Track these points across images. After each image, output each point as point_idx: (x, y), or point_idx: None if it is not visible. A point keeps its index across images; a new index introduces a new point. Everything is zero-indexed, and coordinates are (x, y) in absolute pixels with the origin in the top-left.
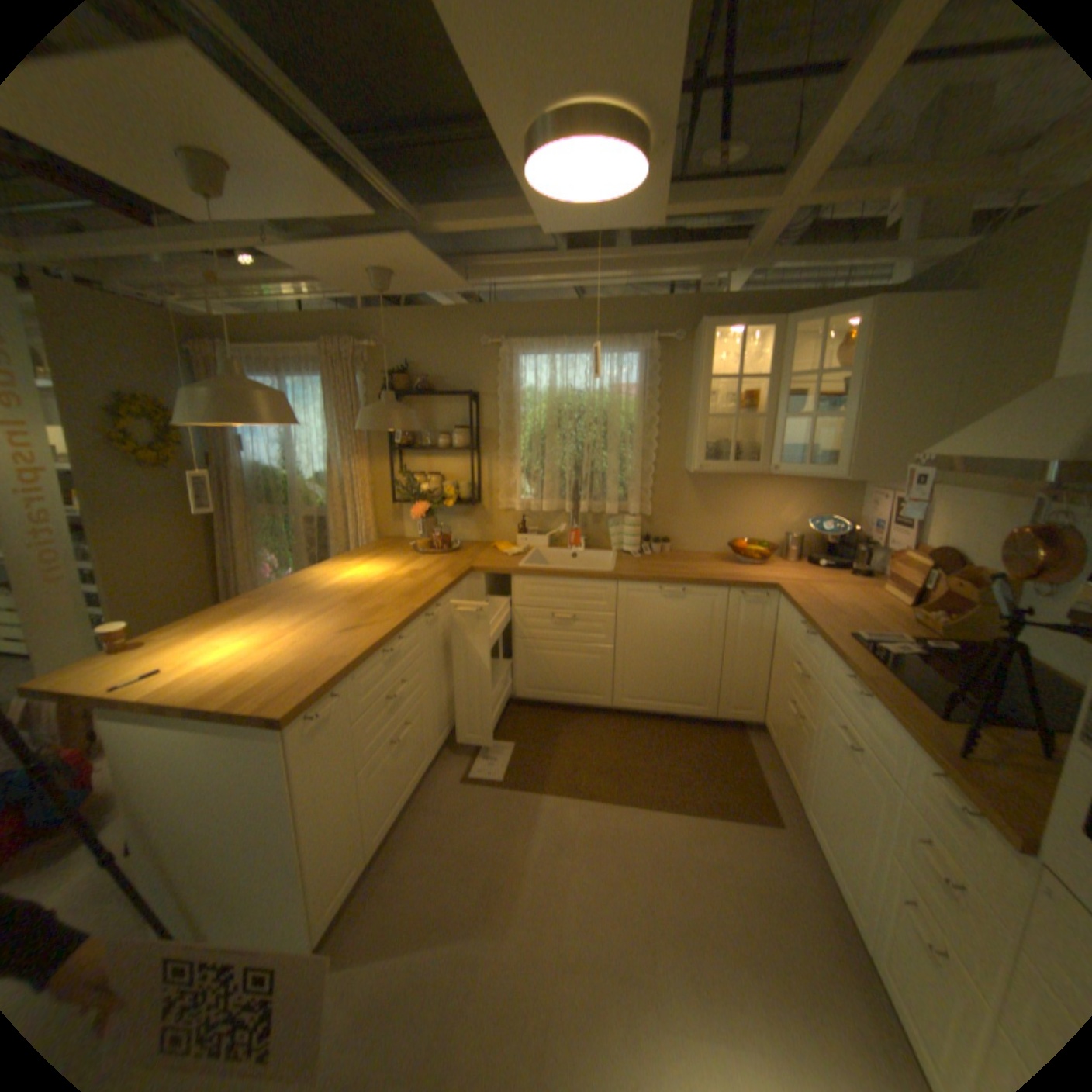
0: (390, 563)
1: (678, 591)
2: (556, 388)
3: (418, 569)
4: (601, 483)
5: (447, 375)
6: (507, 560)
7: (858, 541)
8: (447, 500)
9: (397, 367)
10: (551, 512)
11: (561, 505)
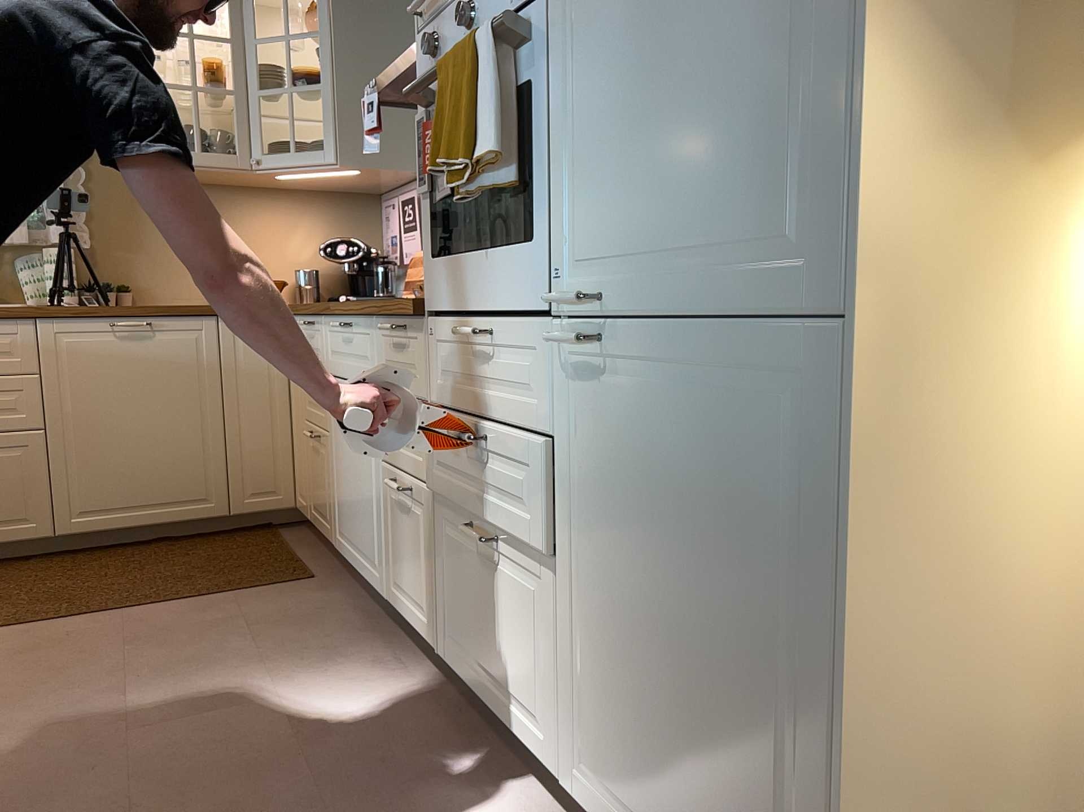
0: None
1: (141, 324)
2: None
3: None
4: None
5: None
6: None
7: (374, 261)
8: None
9: None
10: None
11: None
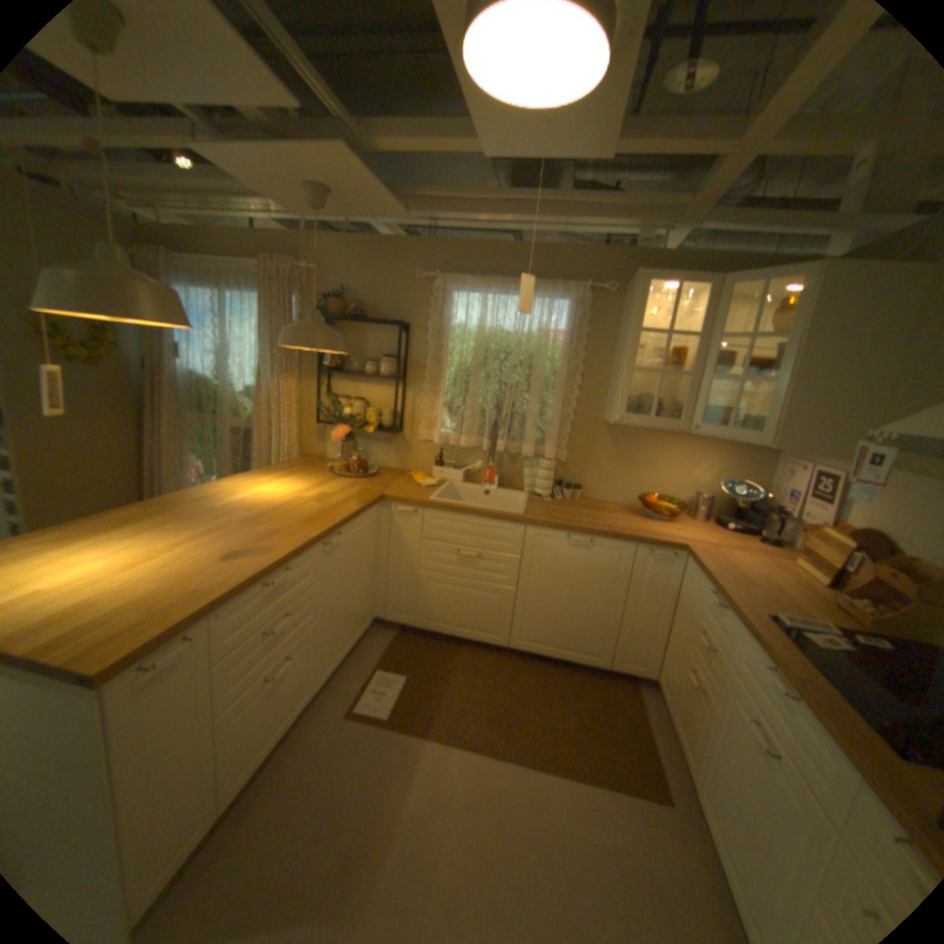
0: (302, 482)
1: (587, 541)
2: (486, 327)
3: (328, 492)
4: (520, 425)
5: (381, 304)
6: (419, 491)
7: (771, 509)
8: (368, 426)
9: (333, 291)
10: (469, 448)
11: (479, 442)
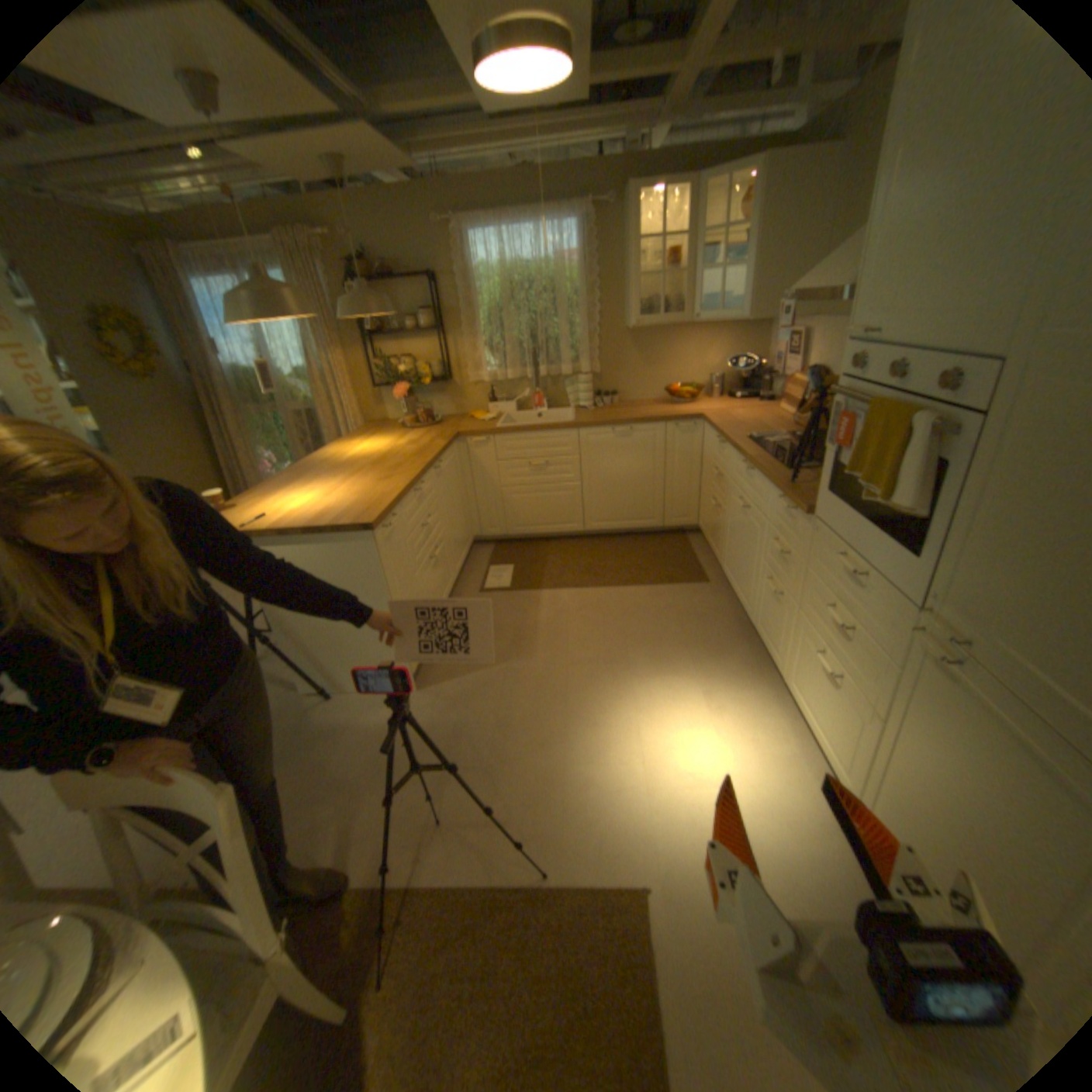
0: (386, 438)
1: (626, 430)
2: (505, 261)
3: (413, 439)
4: (554, 348)
5: (402, 257)
6: (484, 424)
7: (762, 373)
8: (423, 378)
9: (351, 253)
10: (514, 380)
11: (522, 372)
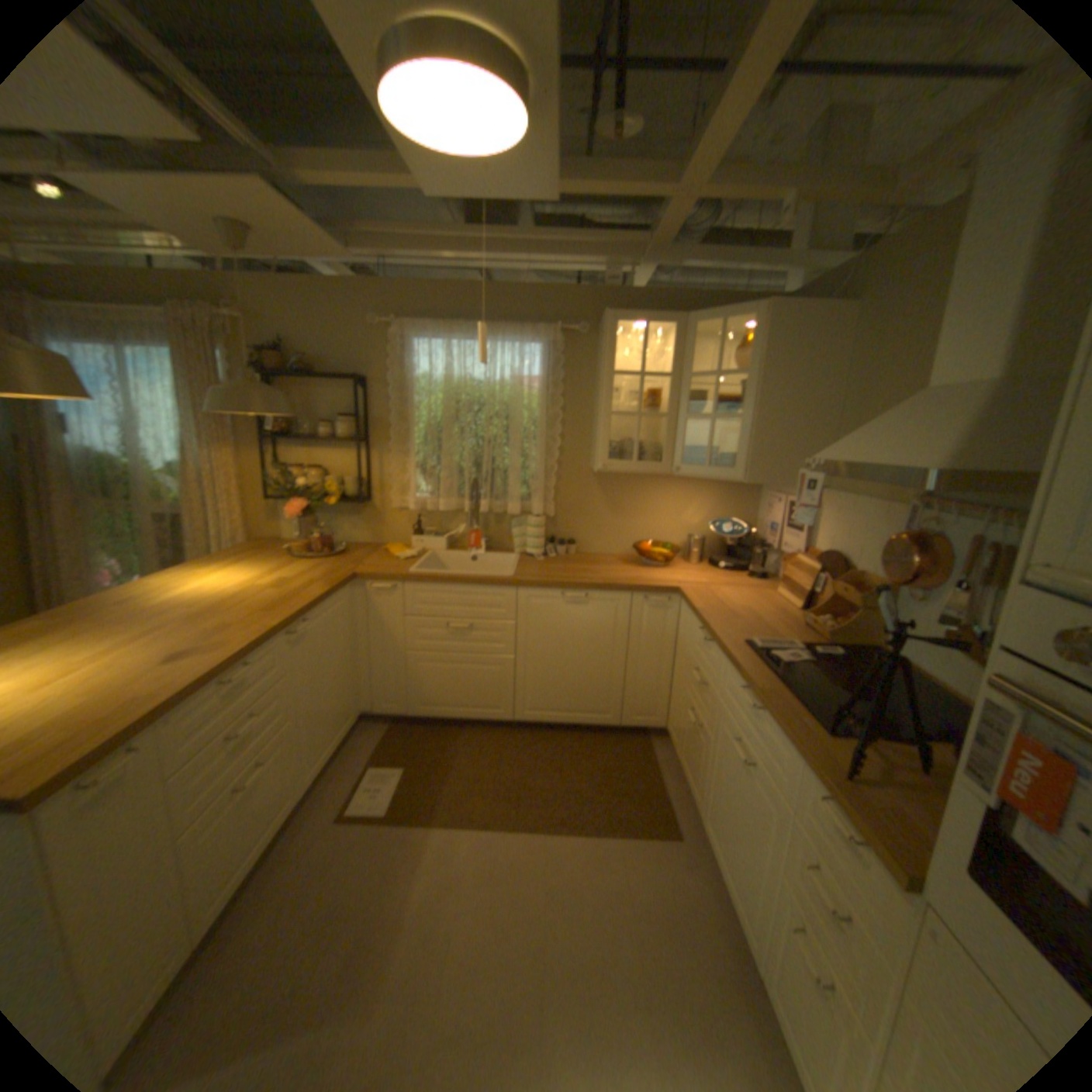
0: (257, 568)
1: (582, 595)
2: (455, 376)
3: (290, 576)
4: (505, 480)
5: (331, 355)
6: (399, 563)
7: (756, 543)
8: (331, 496)
9: (270, 342)
10: (452, 511)
11: (462, 503)
